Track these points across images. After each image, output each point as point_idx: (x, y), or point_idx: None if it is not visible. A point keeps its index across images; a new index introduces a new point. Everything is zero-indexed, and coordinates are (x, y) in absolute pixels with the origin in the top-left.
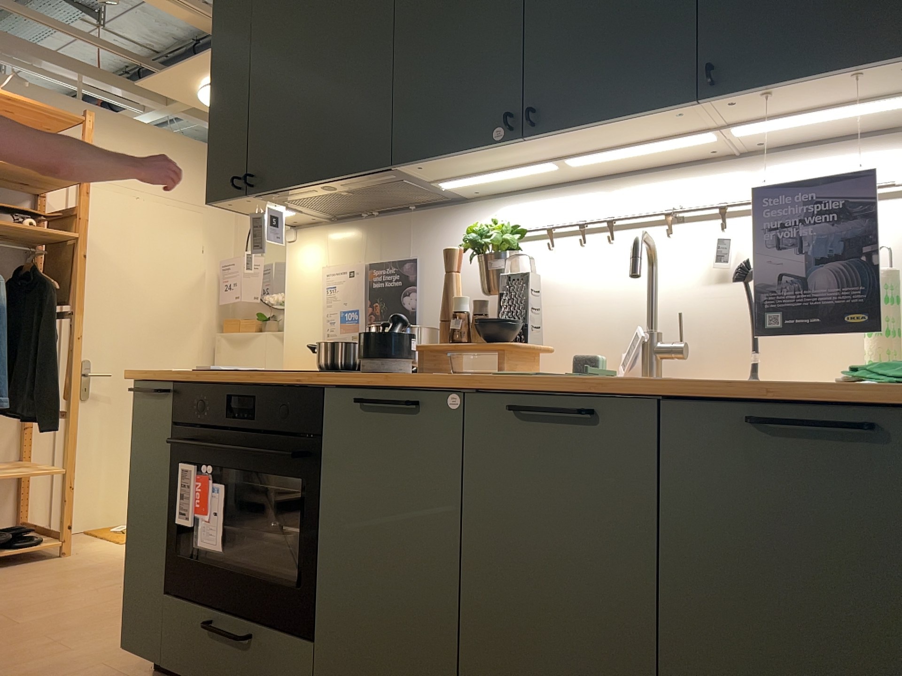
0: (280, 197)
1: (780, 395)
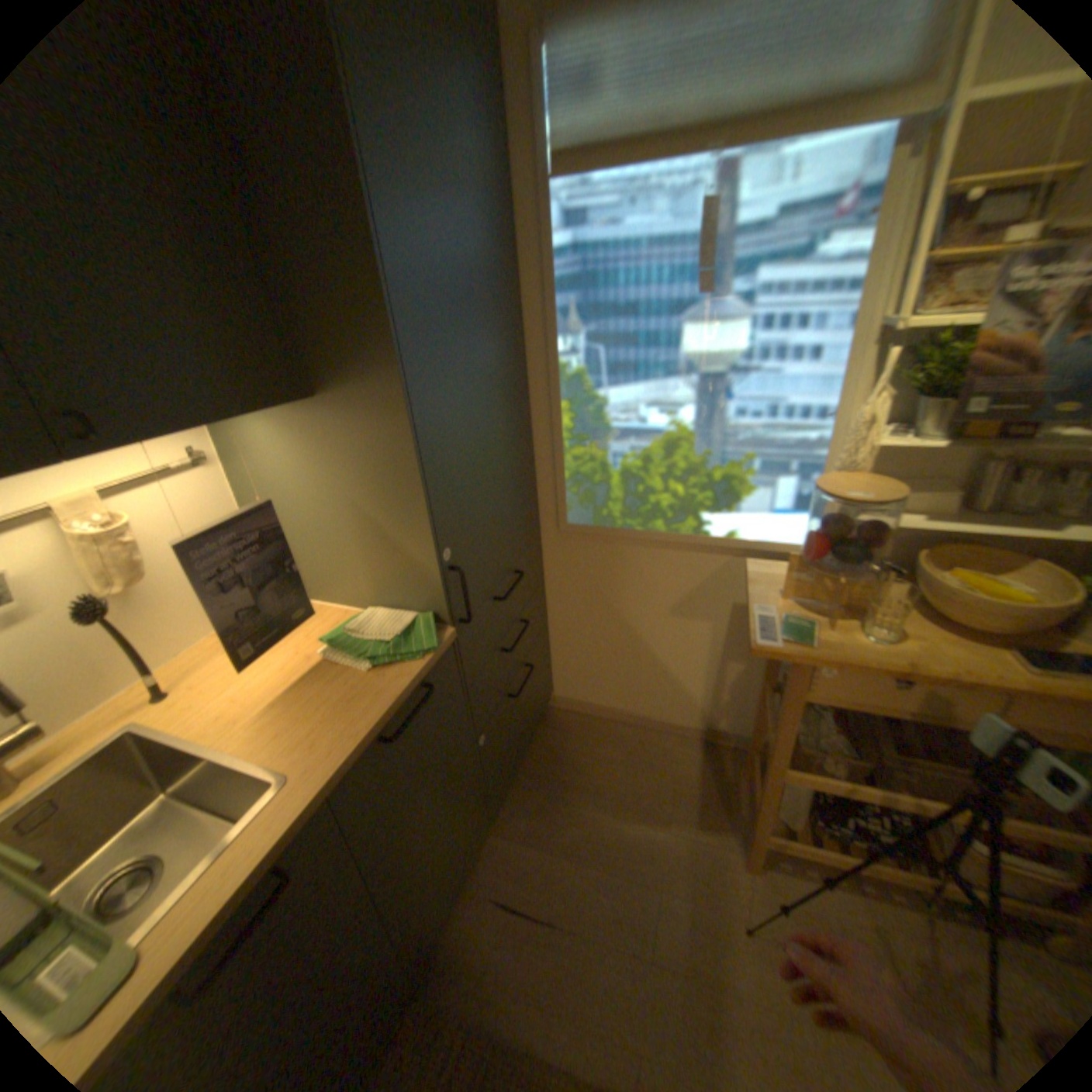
0: None
1: (391, 712)
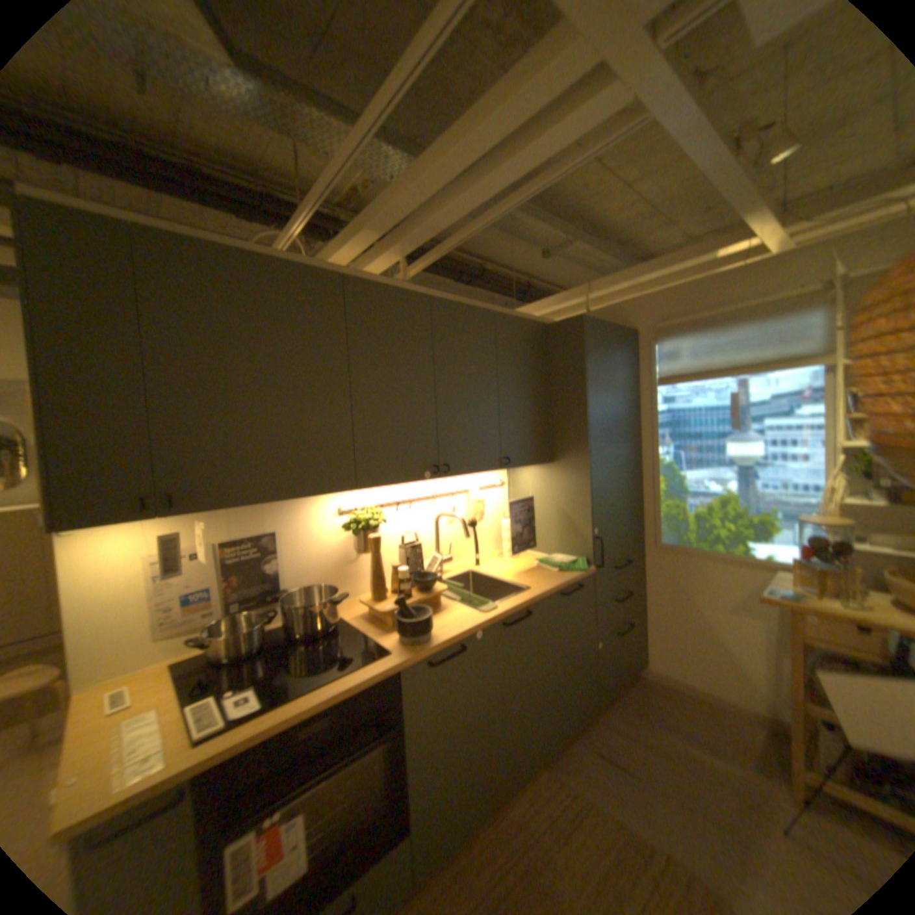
0: (194, 512)
1: (567, 585)
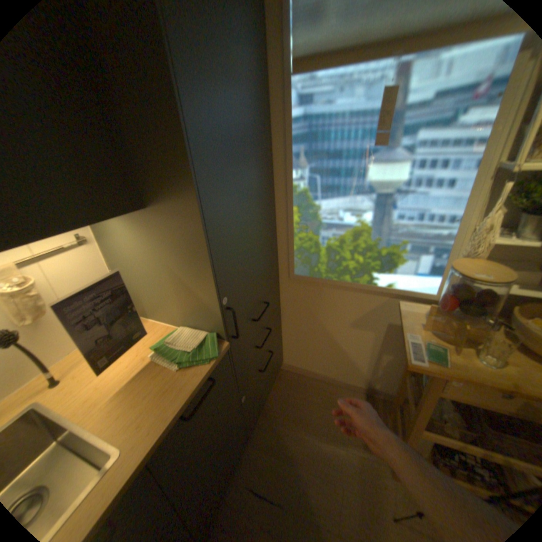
0: None
1: (188, 401)
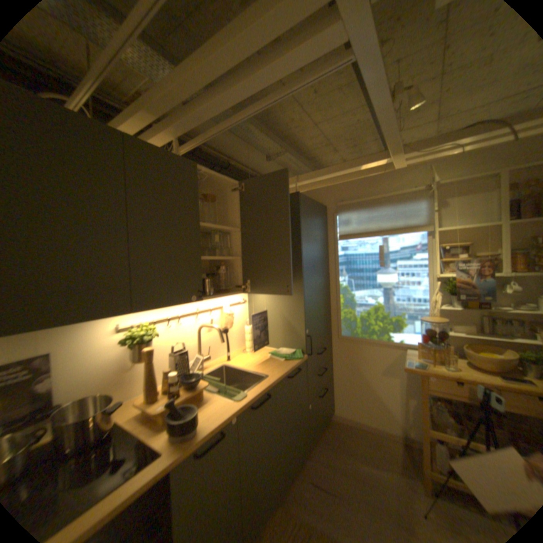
0: None
1: (291, 370)
